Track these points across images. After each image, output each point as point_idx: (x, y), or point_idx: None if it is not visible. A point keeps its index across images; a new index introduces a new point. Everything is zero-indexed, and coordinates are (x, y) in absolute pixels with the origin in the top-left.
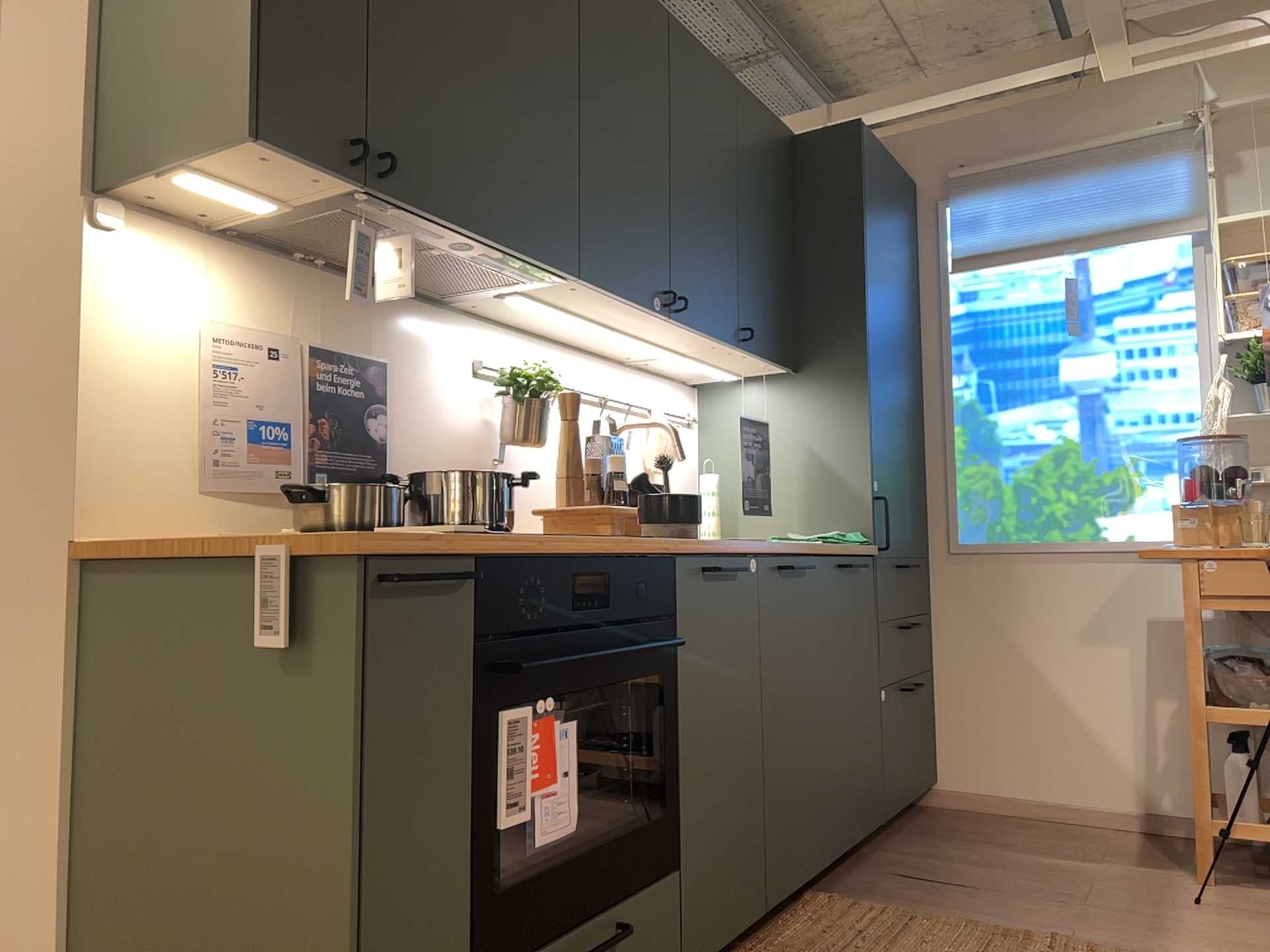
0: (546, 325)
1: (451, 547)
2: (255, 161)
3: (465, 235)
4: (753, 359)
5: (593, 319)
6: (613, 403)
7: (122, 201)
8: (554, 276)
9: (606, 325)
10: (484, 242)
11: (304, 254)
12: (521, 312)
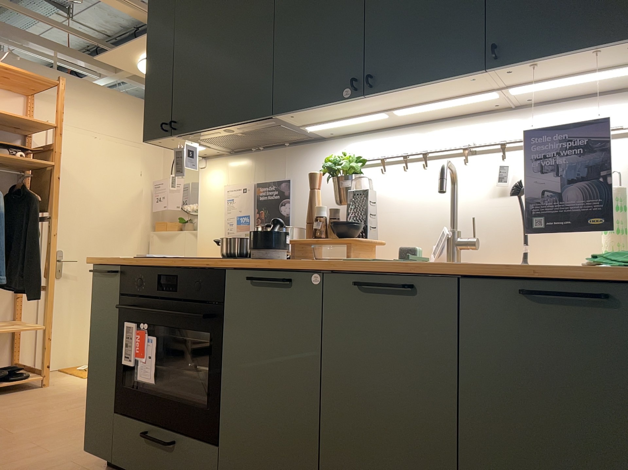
0: (385, 122)
1: (110, 262)
2: (162, 143)
3: (215, 129)
4: (561, 61)
5: (363, 114)
6: (486, 149)
7: (208, 157)
8: (277, 118)
9: (377, 112)
10: (223, 127)
11: (253, 148)
12: (353, 125)
